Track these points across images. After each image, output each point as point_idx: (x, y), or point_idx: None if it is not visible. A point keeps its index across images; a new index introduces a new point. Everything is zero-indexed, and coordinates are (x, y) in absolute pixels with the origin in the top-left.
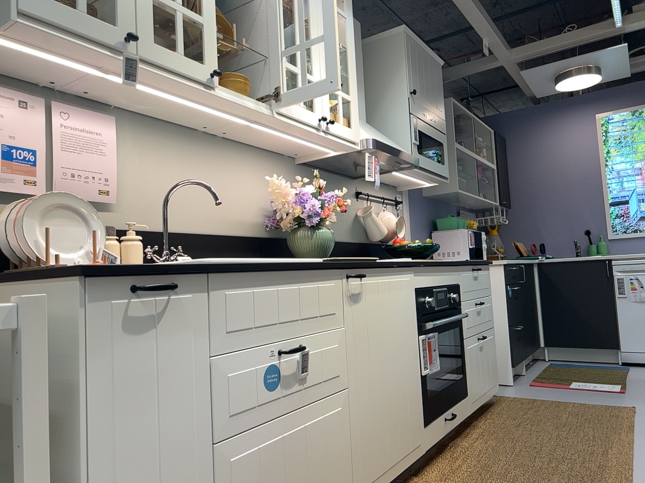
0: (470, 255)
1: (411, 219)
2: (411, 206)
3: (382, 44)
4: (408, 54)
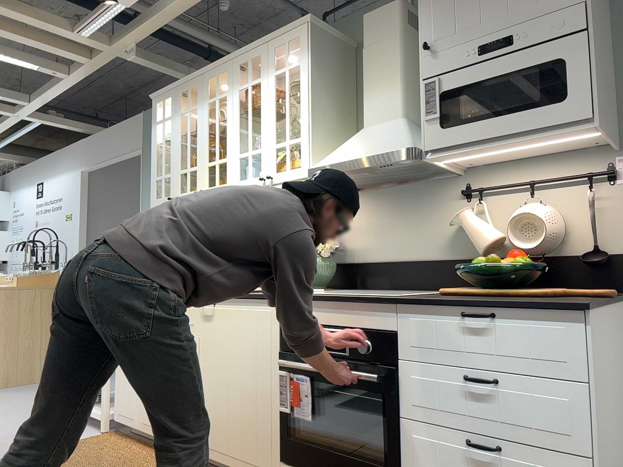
0: None
1: None
2: None
3: None
4: None
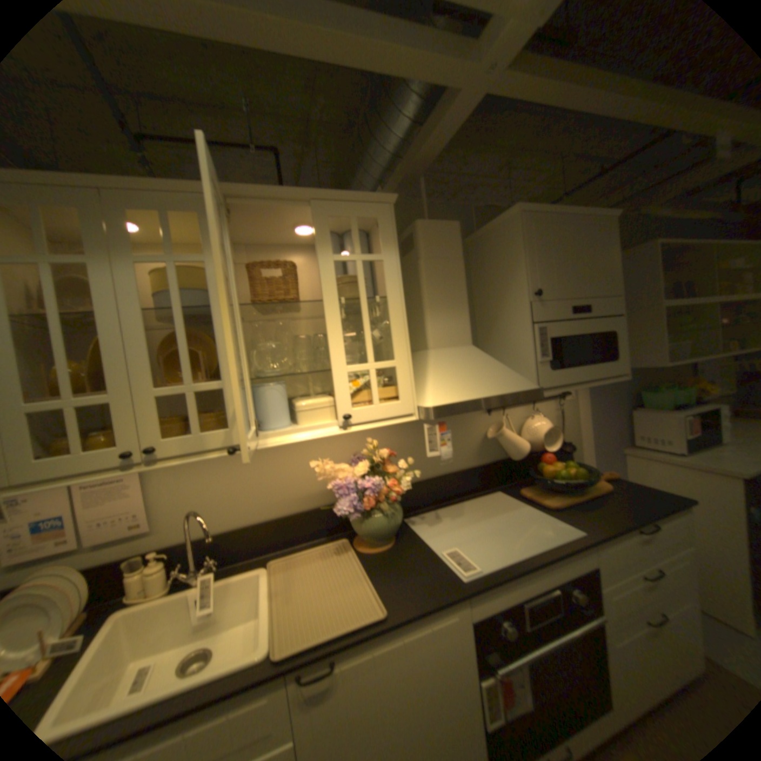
0: (688, 449)
1: (591, 406)
2: (589, 390)
3: (498, 231)
4: (529, 239)
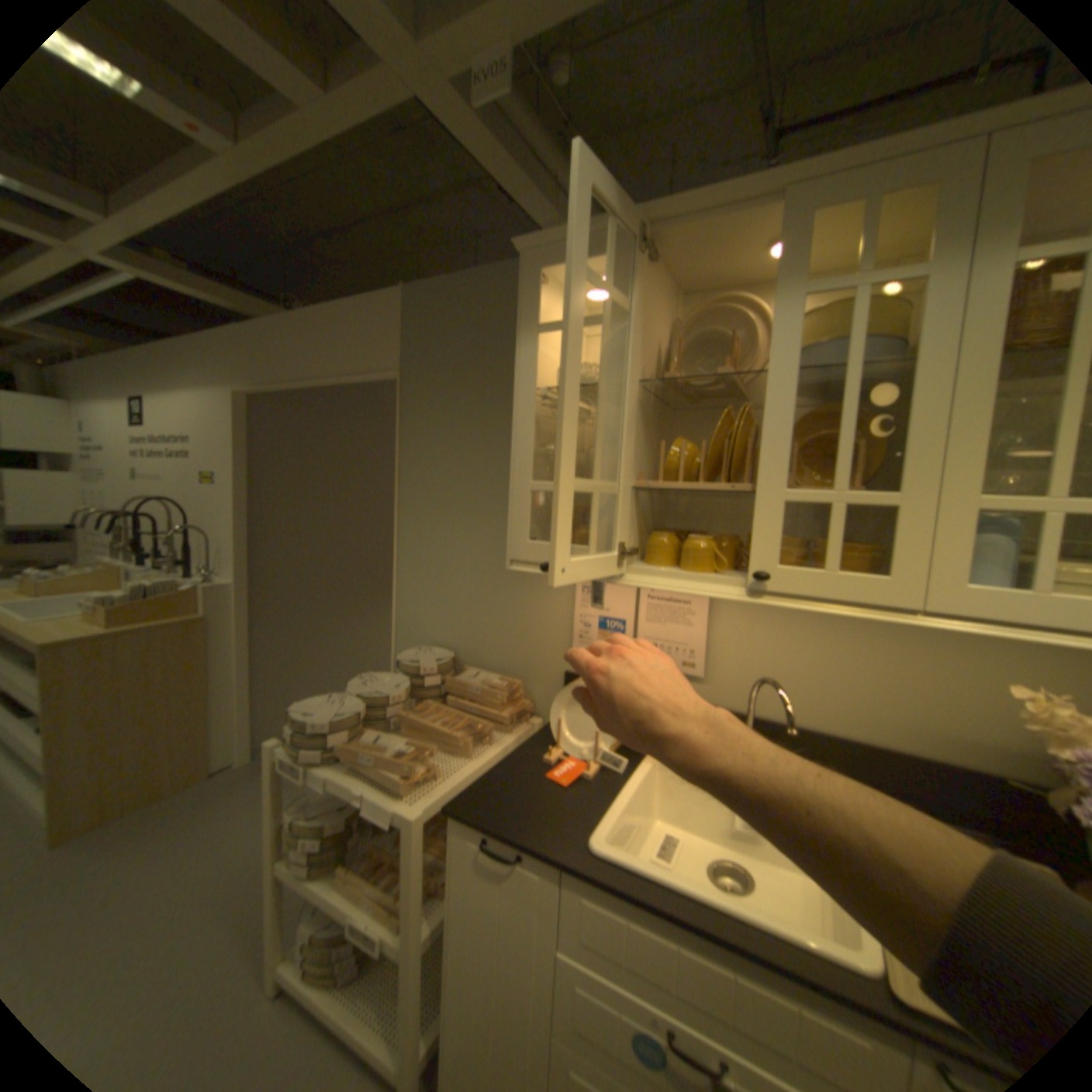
0: None
1: None
2: None
3: None
4: None
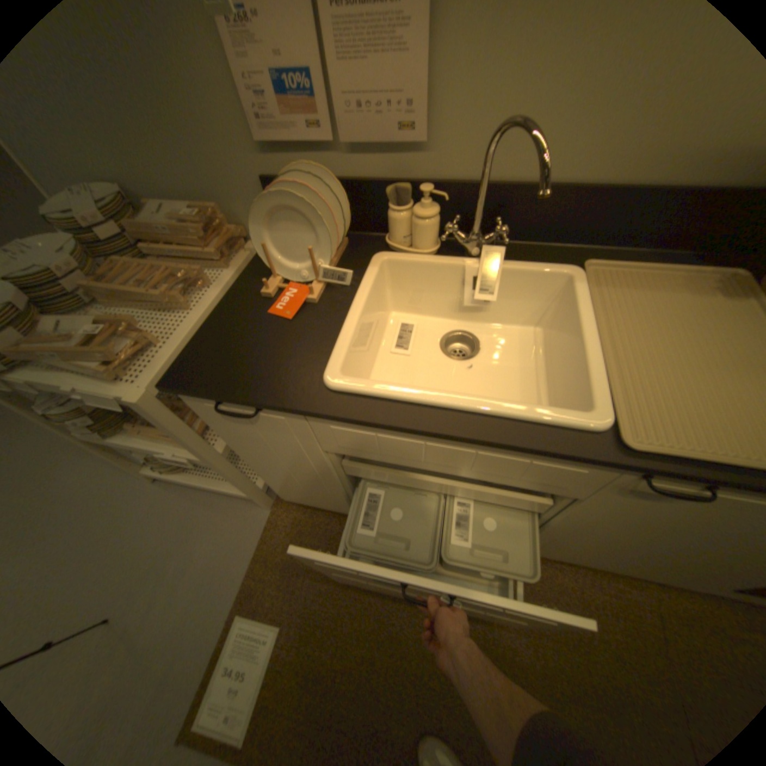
0: None
1: None
2: None
3: None
4: None
